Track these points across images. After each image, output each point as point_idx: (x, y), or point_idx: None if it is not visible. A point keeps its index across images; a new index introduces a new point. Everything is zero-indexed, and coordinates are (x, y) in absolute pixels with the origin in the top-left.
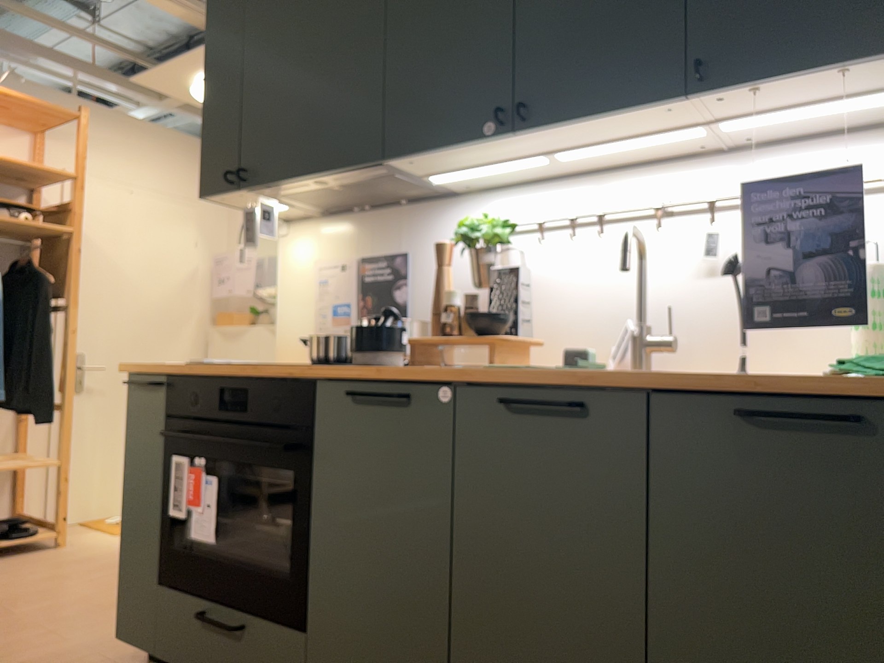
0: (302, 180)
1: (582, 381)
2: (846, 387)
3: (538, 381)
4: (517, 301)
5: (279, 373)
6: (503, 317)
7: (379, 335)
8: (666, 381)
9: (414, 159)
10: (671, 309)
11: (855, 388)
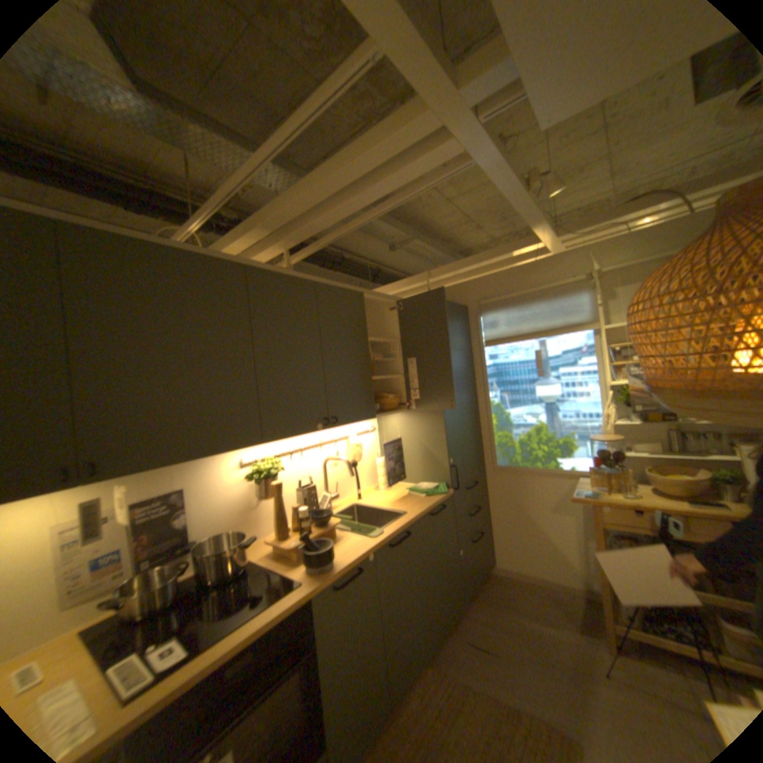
0: (176, 463)
1: (407, 525)
2: (442, 500)
3: (394, 532)
4: (313, 502)
5: (279, 613)
6: (325, 512)
7: (330, 548)
8: (422, 514)
9: (271, 440)
10: (337, 483)
11: (439, 499)
